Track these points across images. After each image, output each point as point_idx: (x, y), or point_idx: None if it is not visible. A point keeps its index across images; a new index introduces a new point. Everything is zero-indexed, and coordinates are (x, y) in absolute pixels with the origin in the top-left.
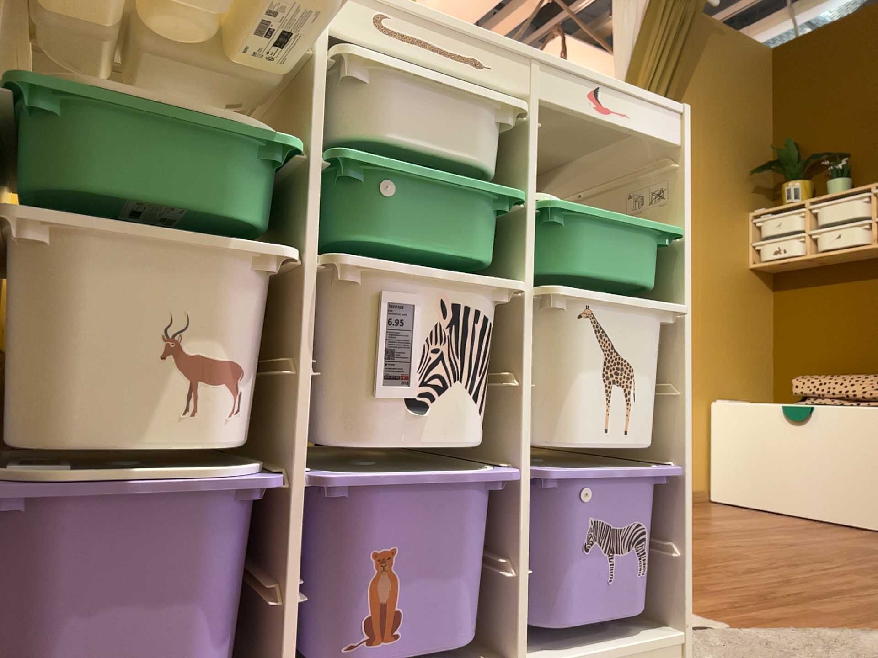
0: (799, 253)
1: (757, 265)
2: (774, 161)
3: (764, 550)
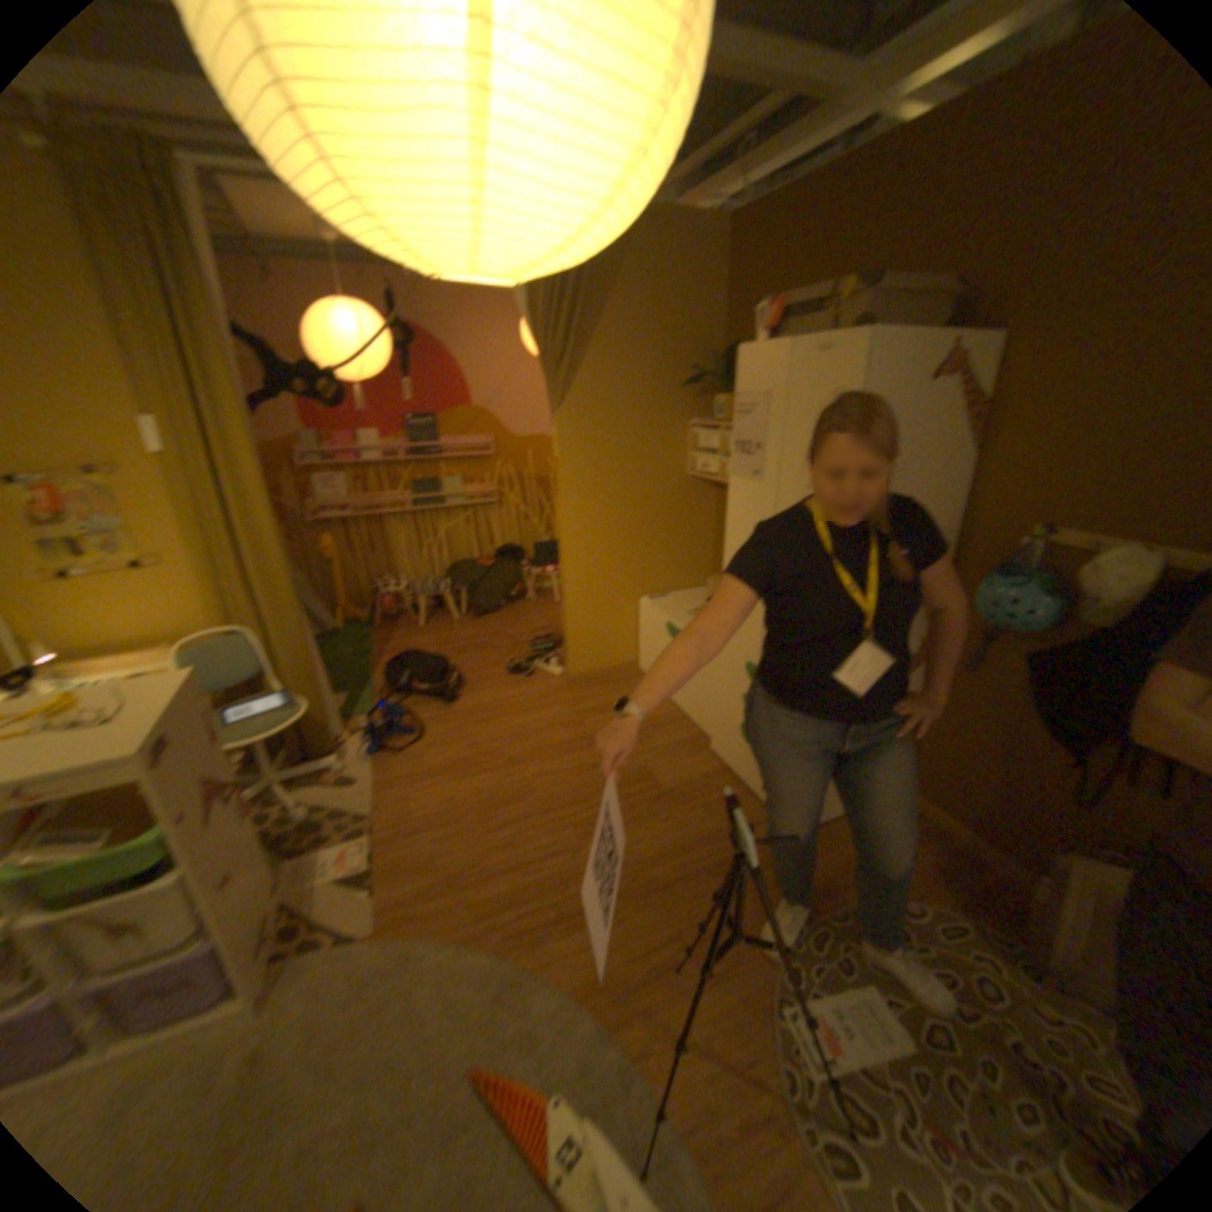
0: (718, 475)
1: (694, 476)
2: (716, 366)
3: (555, 790)
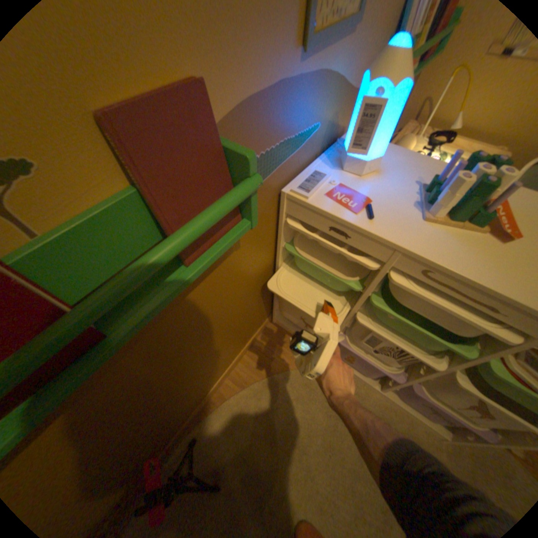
0: None
1: None
2: None
3: None
